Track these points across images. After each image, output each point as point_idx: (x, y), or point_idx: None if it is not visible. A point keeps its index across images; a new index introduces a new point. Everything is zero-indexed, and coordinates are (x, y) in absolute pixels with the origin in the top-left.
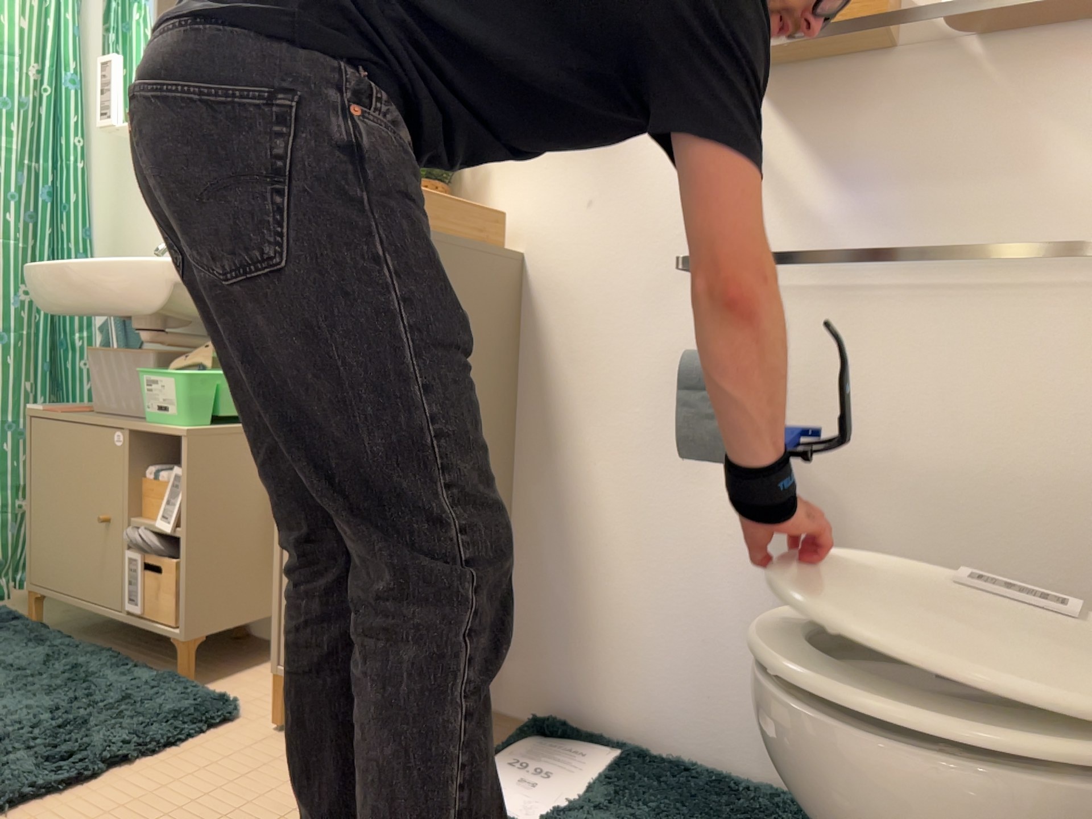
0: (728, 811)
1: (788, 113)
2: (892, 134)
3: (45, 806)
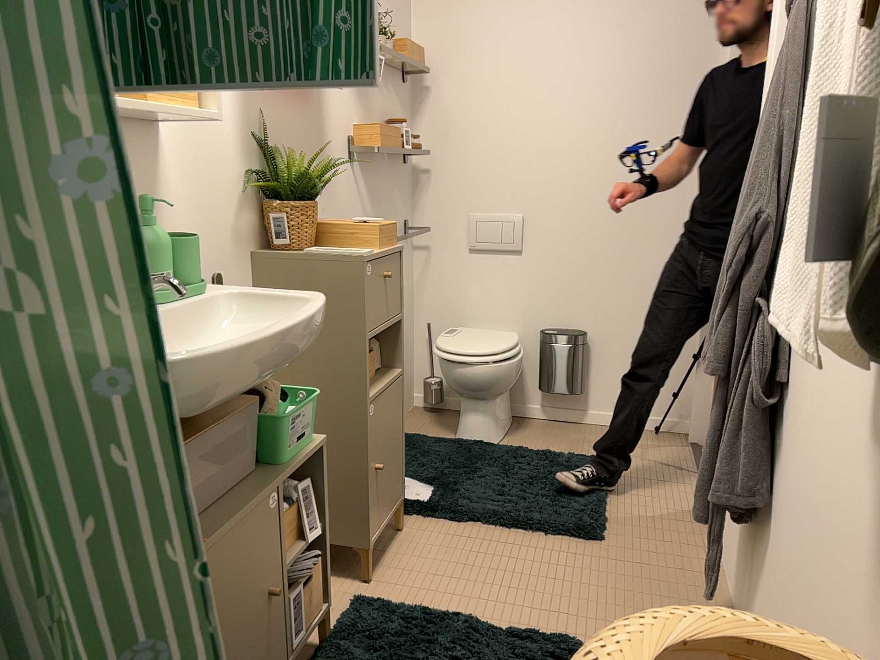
0: (407, 450)
1: (364, 174)
2: (379, 187)
3: (497, 622)
